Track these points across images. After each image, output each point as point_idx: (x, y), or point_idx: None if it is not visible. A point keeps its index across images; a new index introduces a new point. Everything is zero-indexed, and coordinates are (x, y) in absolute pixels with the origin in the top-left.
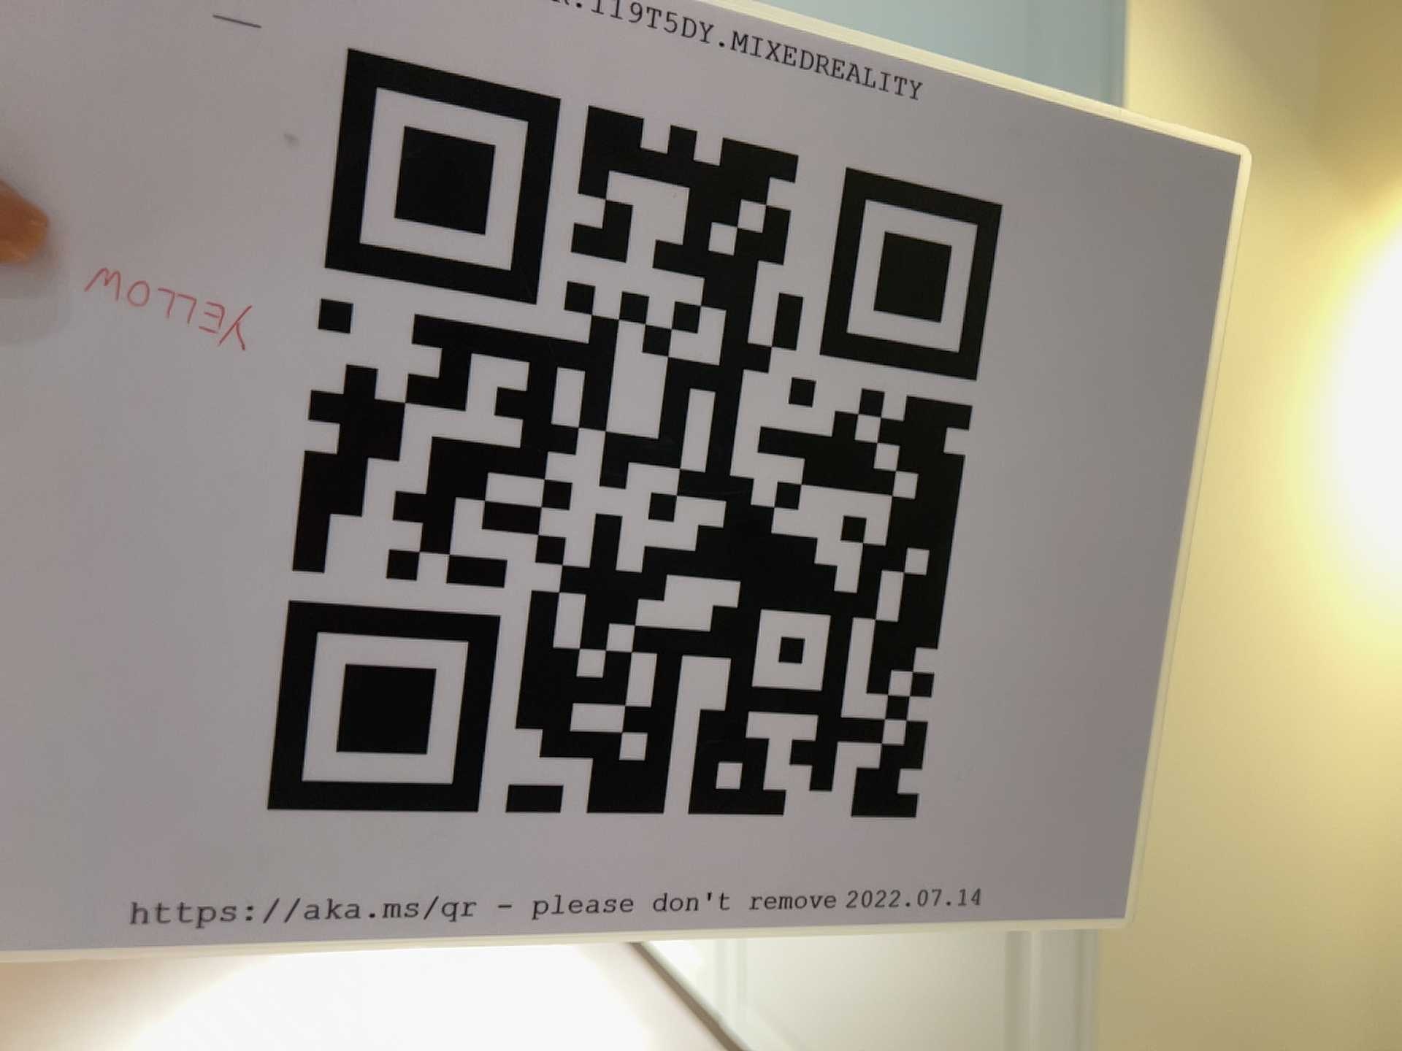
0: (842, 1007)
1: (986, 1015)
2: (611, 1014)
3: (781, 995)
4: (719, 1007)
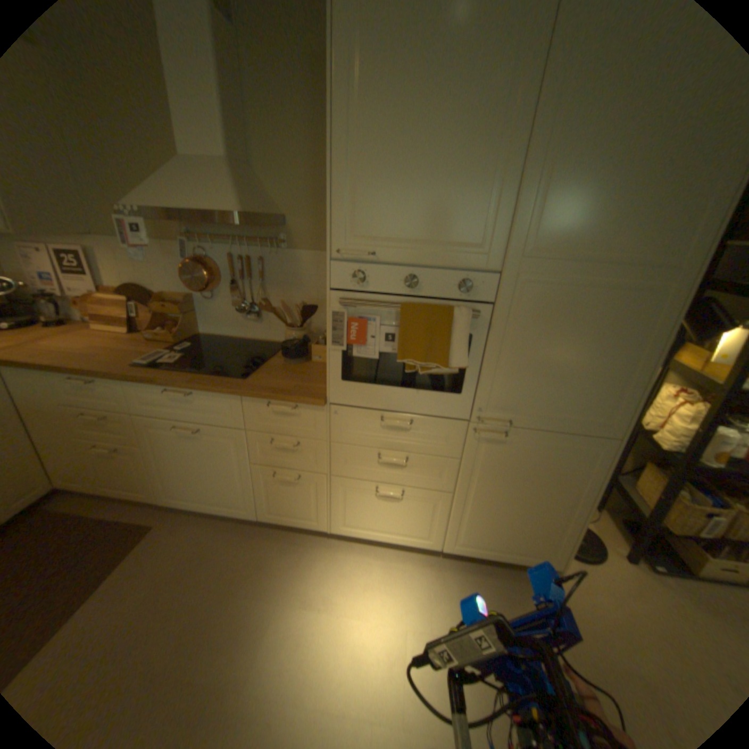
0: (497, 535)
1: (548, 527)
2: (385, 564)
3: (469, 538)
4: (435, 546)
